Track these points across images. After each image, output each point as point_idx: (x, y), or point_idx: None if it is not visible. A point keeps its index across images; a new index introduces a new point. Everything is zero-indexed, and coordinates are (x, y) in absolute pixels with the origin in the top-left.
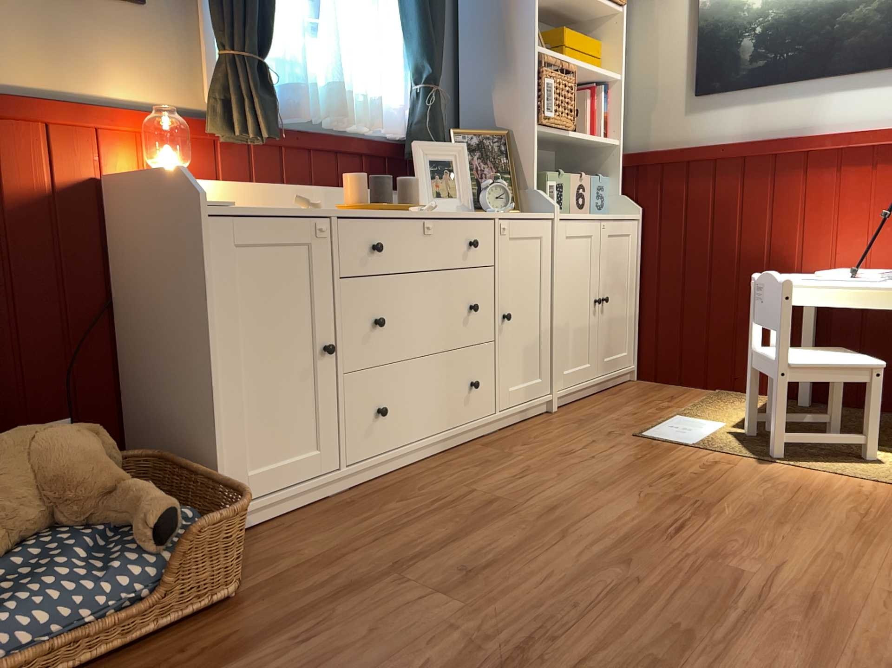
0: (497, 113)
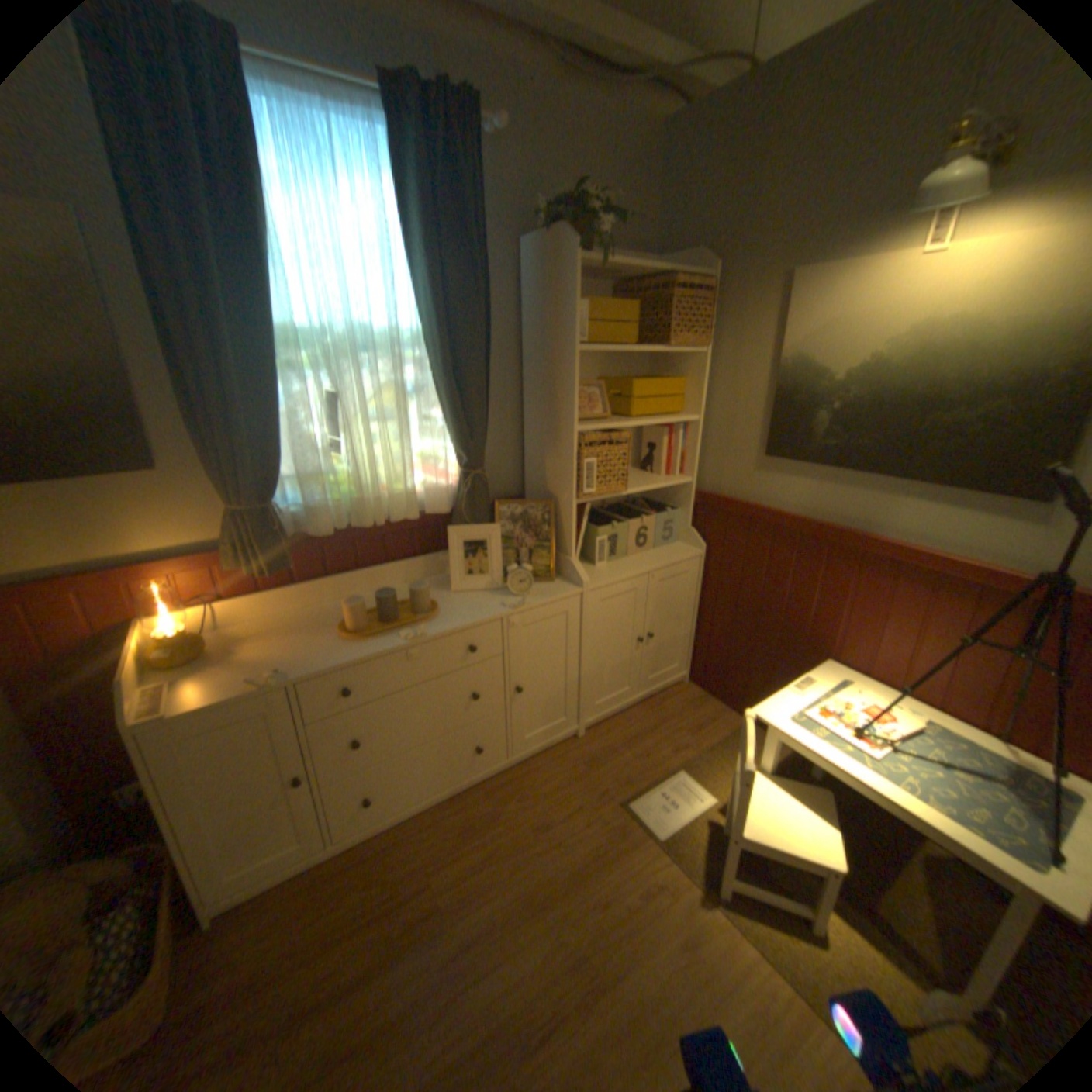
0: (548, 478)
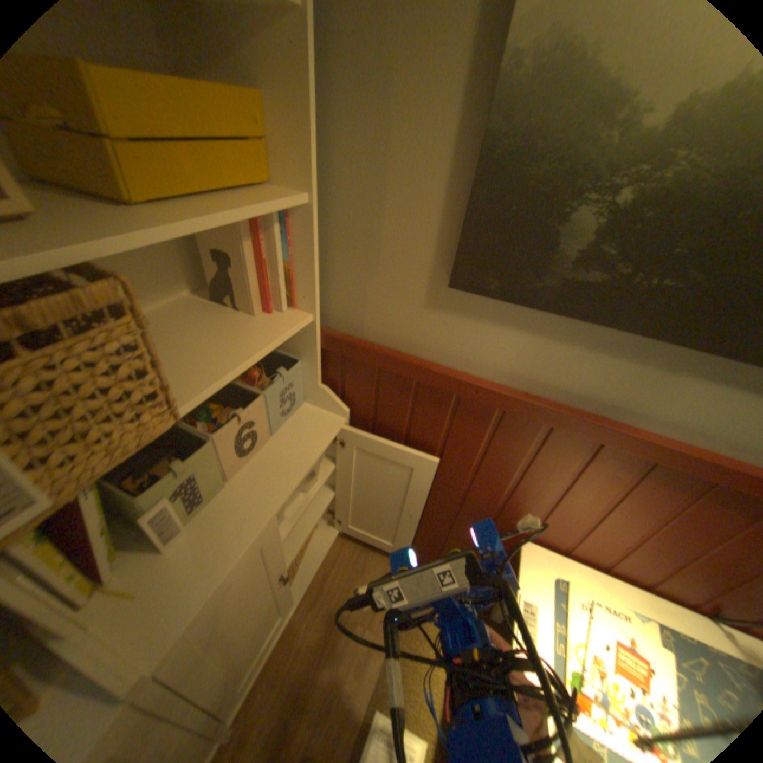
0: None
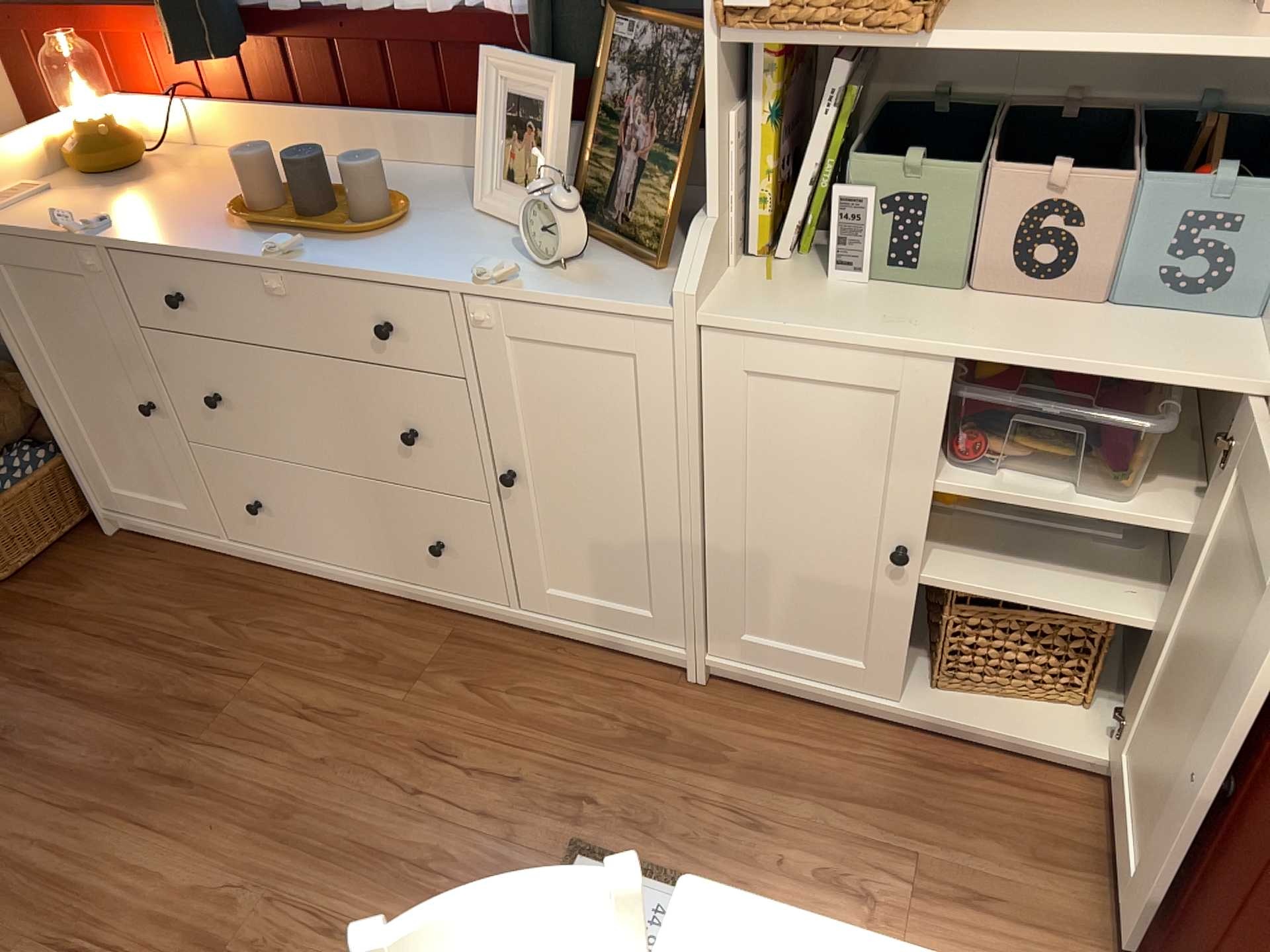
0: None
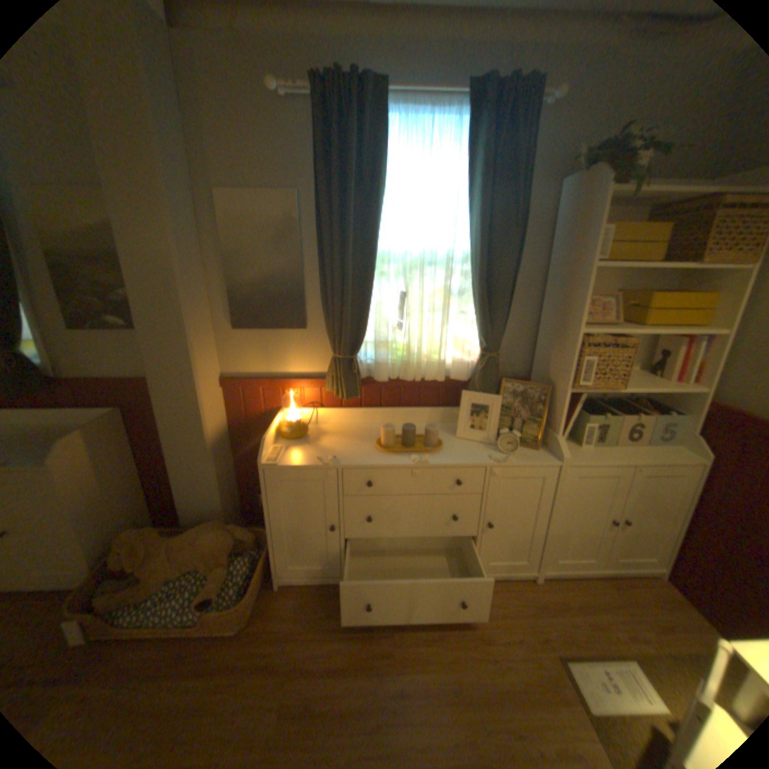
0: (552, 367)
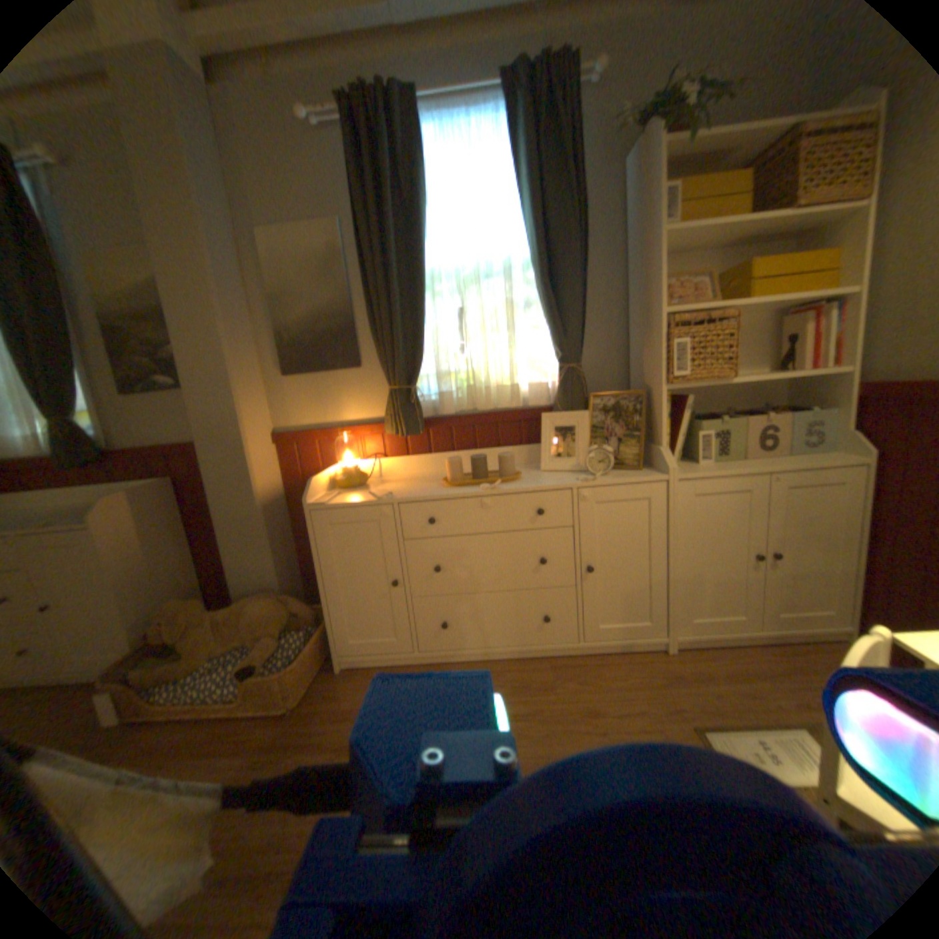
0: (646, 370)
